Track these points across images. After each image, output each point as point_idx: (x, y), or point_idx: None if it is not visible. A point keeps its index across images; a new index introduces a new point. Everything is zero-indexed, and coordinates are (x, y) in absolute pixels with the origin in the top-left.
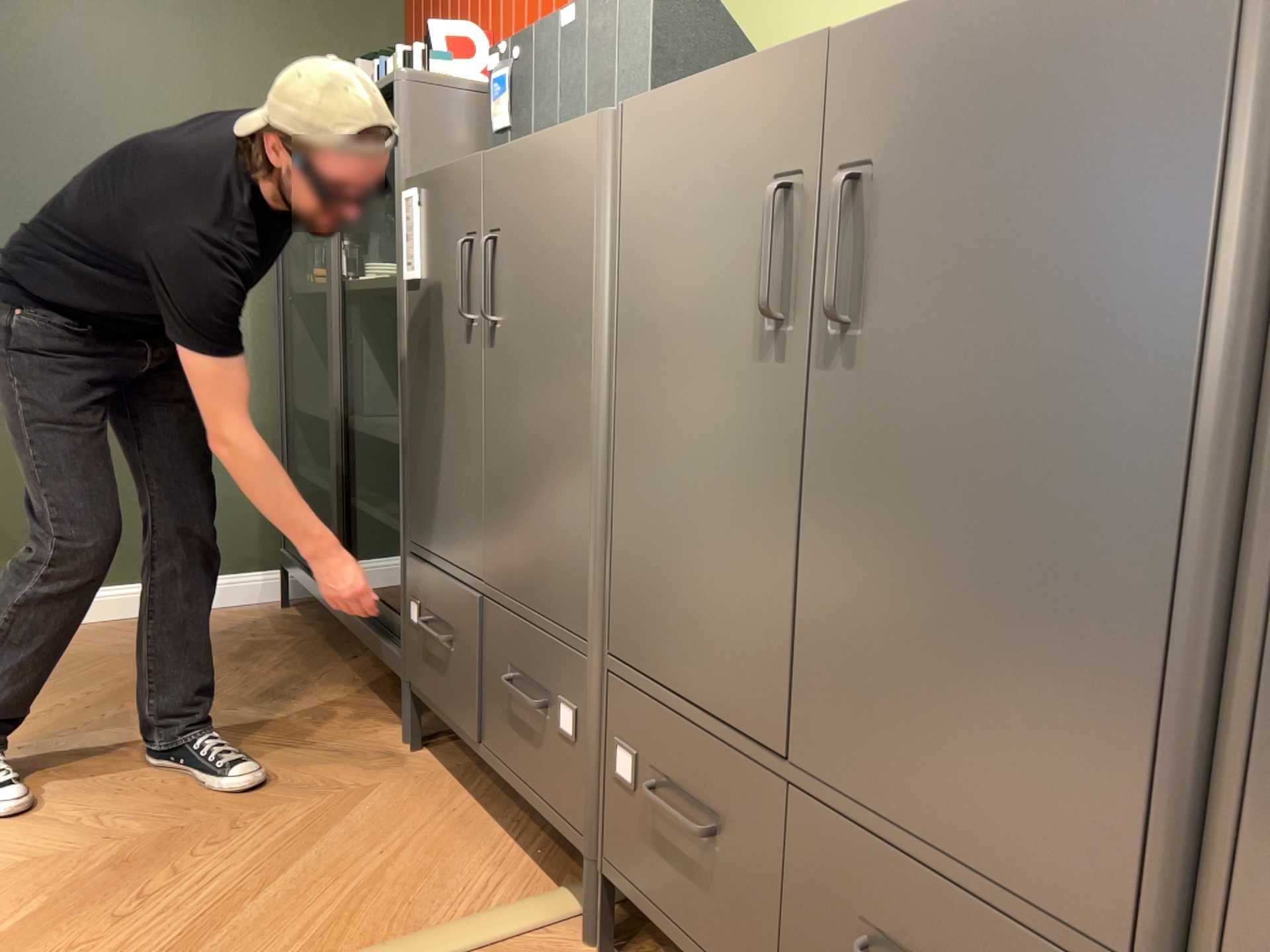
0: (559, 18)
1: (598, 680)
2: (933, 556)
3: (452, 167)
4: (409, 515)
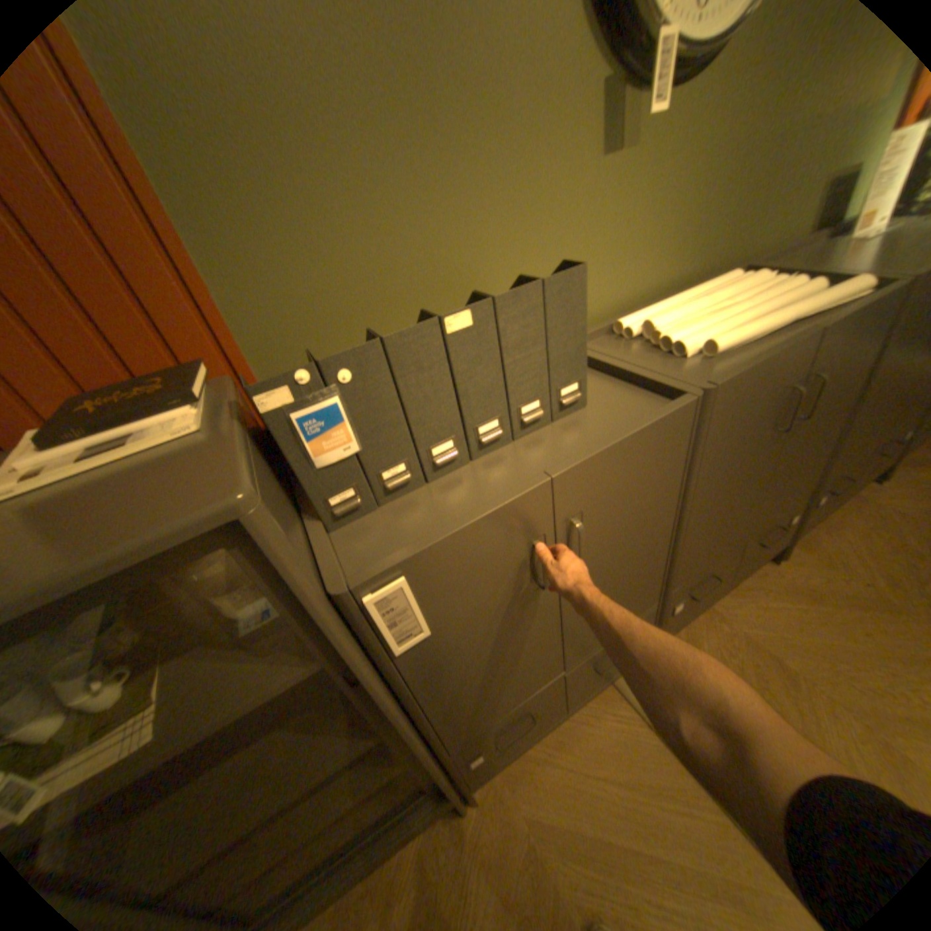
0: (437, 319)
1: (663, 605)
2: (804, 456)
3: (479, 514)
4: (446, 749)
